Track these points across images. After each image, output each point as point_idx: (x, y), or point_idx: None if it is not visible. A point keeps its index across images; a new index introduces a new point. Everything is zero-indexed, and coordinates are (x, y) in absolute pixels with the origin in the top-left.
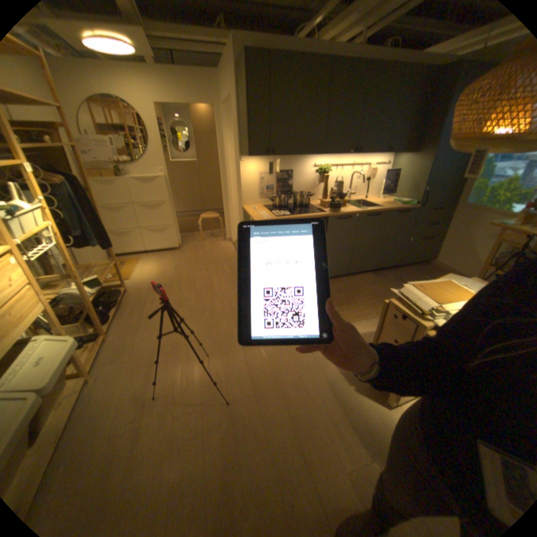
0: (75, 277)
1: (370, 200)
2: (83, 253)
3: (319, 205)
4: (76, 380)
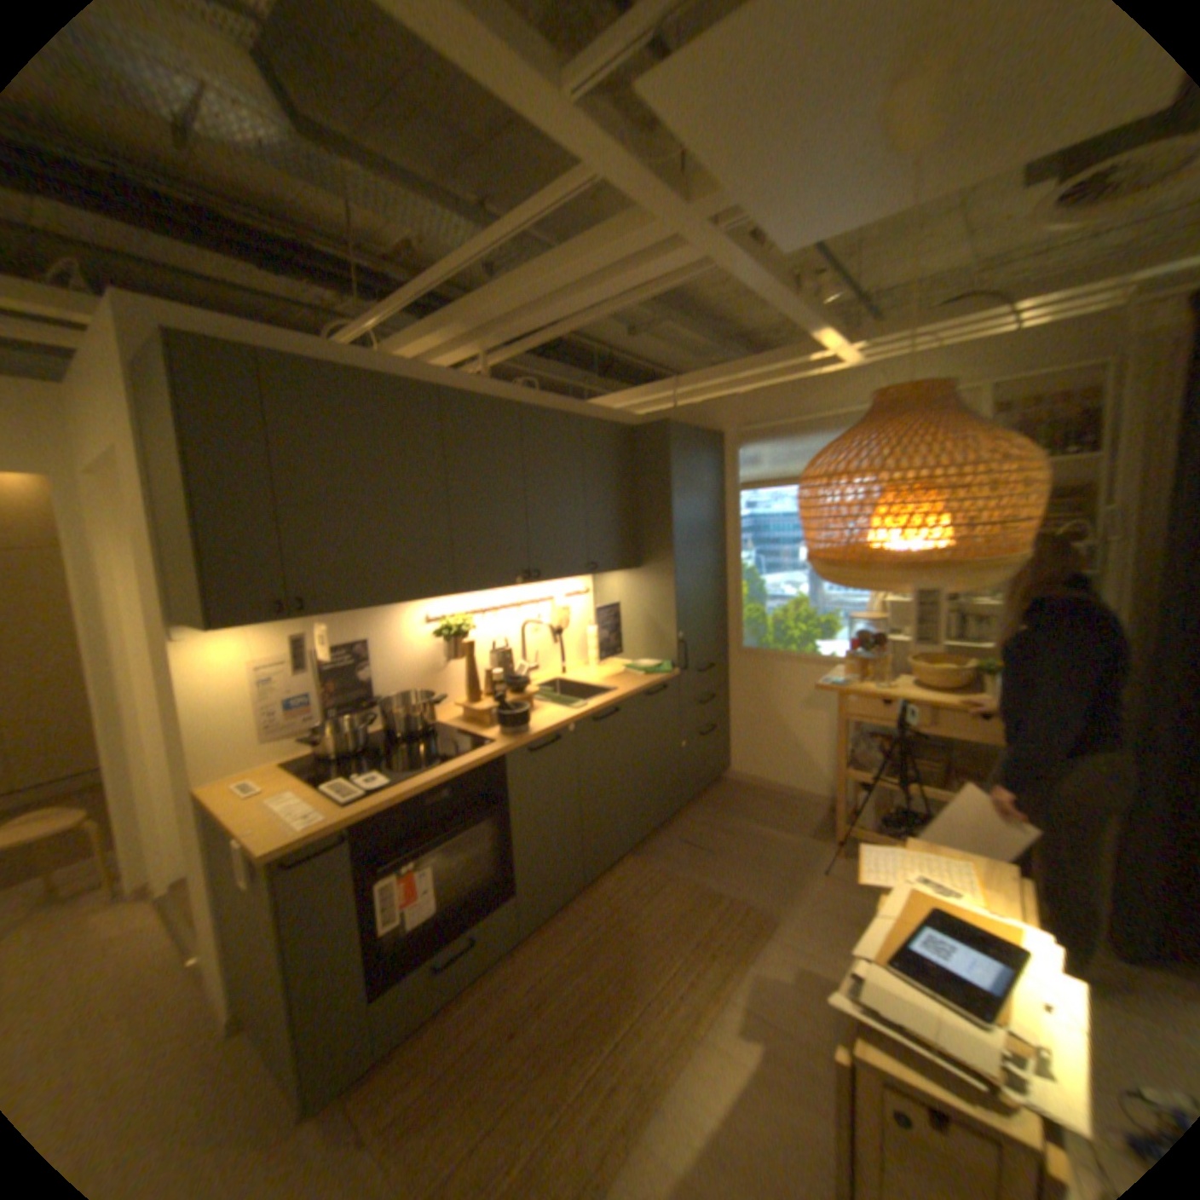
0: None
1: (576, 676)
2: None
3: (465, 719)
4: None
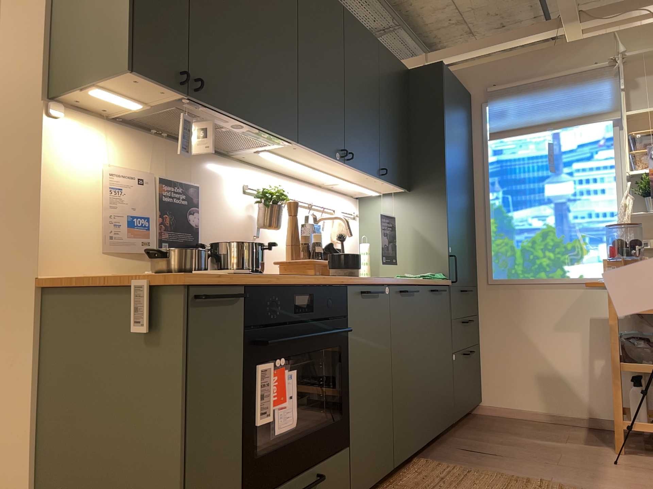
0: None
1: None
2: None
3: None
4: None
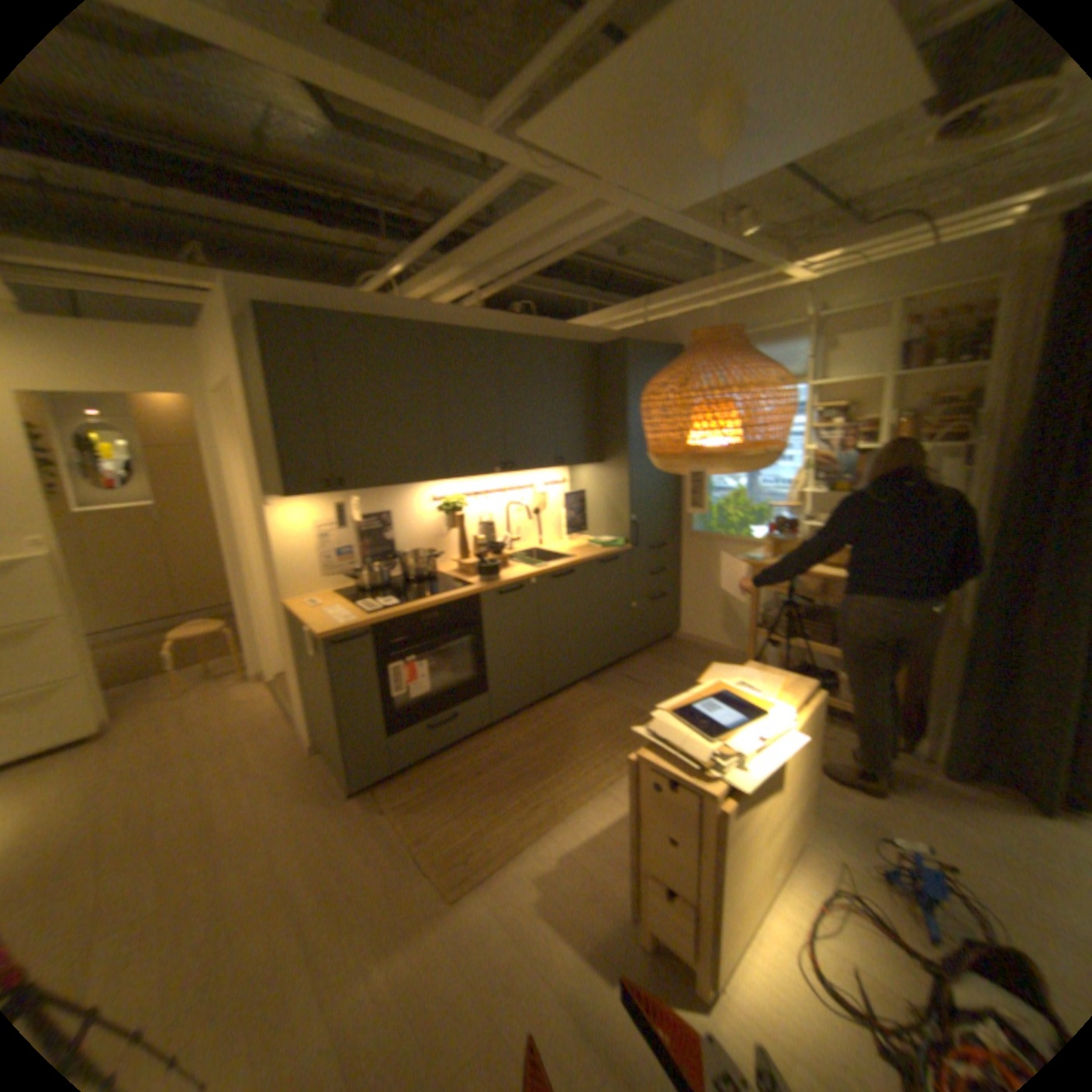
0: None
1: (547, 548)
2: None
3: (456, 572)
4: None
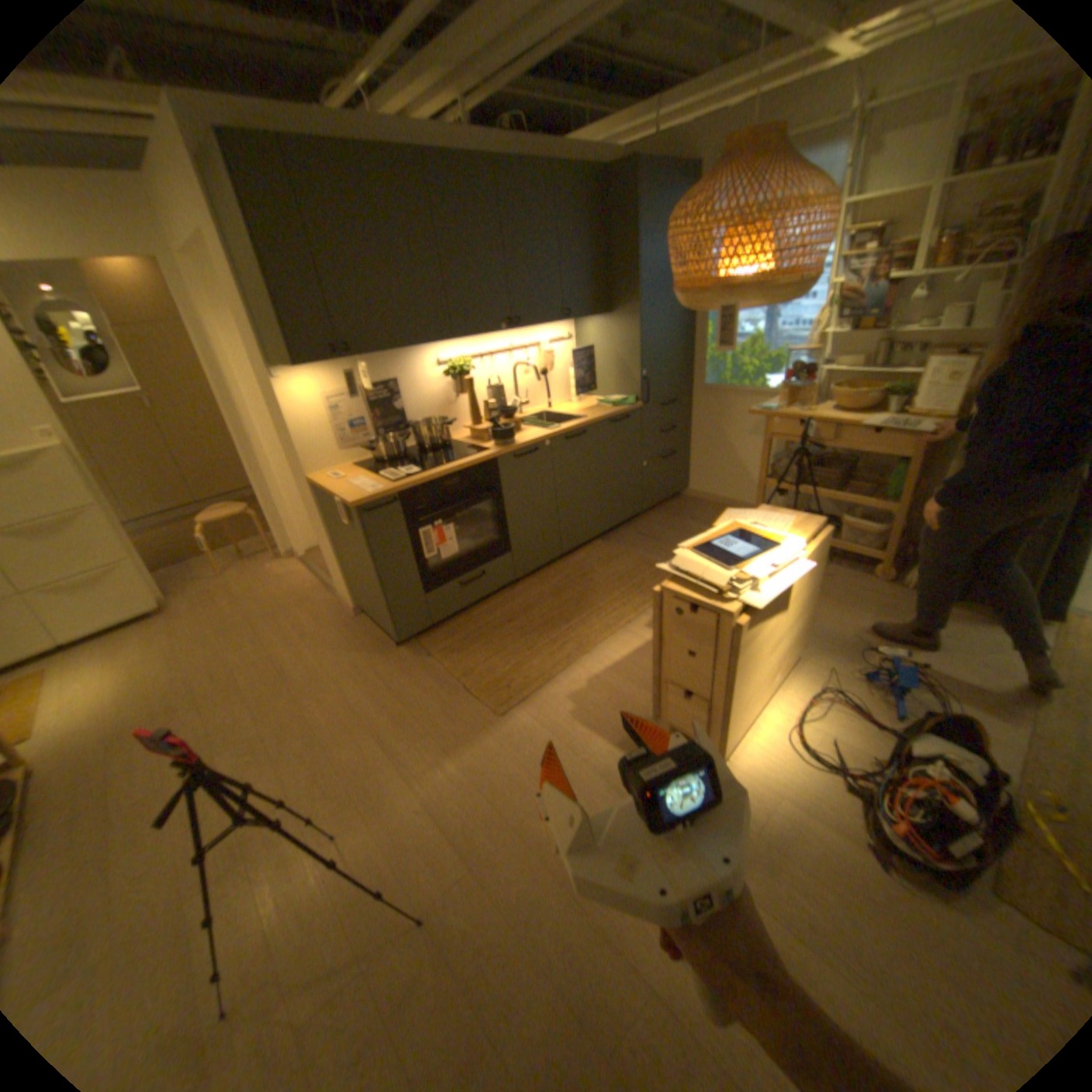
0: None
1: (557, 411)
2: None
3: (469, 439)
4: None
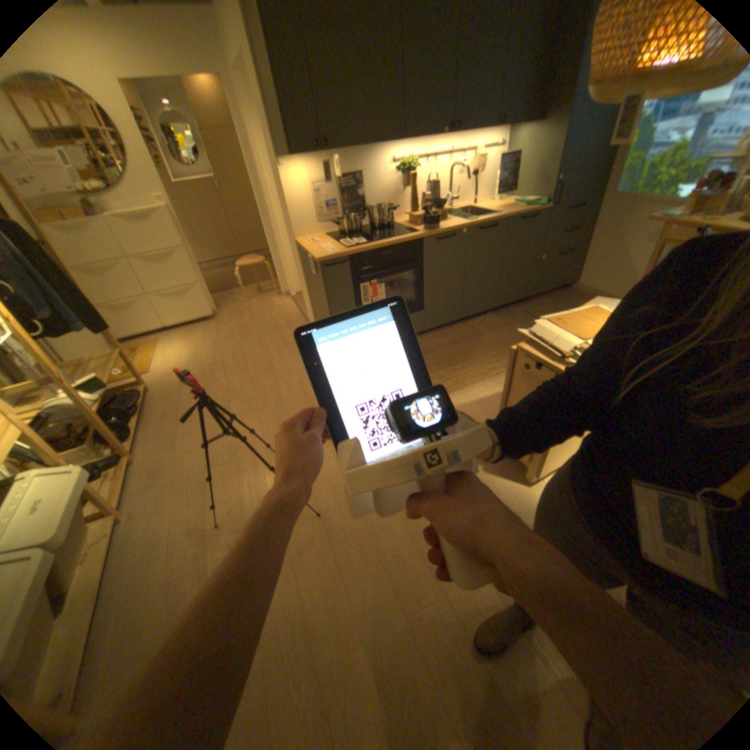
0: (63, 381)
1: (480, 206)
2: (68, 344)
3: (407, 223)
4: (102, 521)
